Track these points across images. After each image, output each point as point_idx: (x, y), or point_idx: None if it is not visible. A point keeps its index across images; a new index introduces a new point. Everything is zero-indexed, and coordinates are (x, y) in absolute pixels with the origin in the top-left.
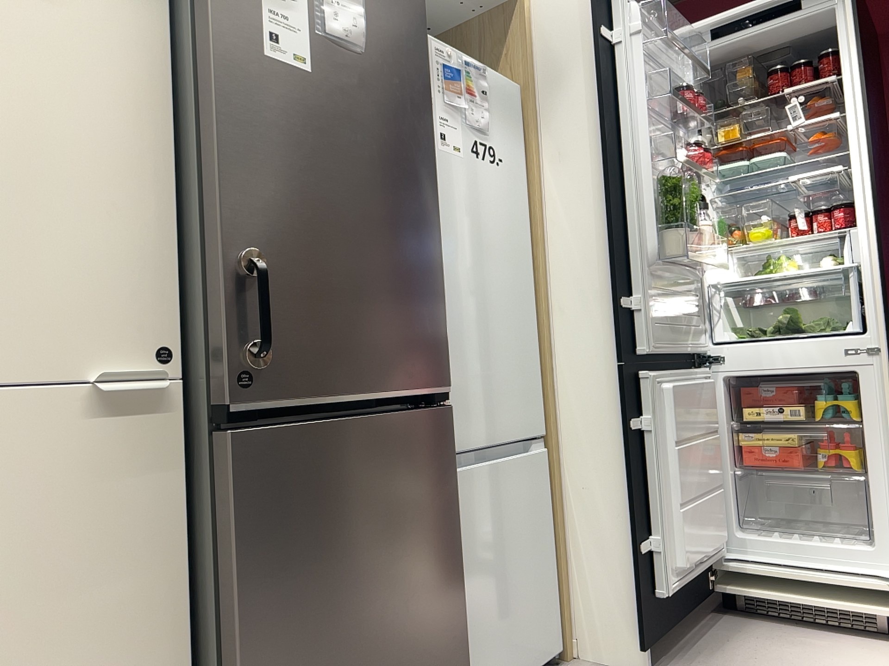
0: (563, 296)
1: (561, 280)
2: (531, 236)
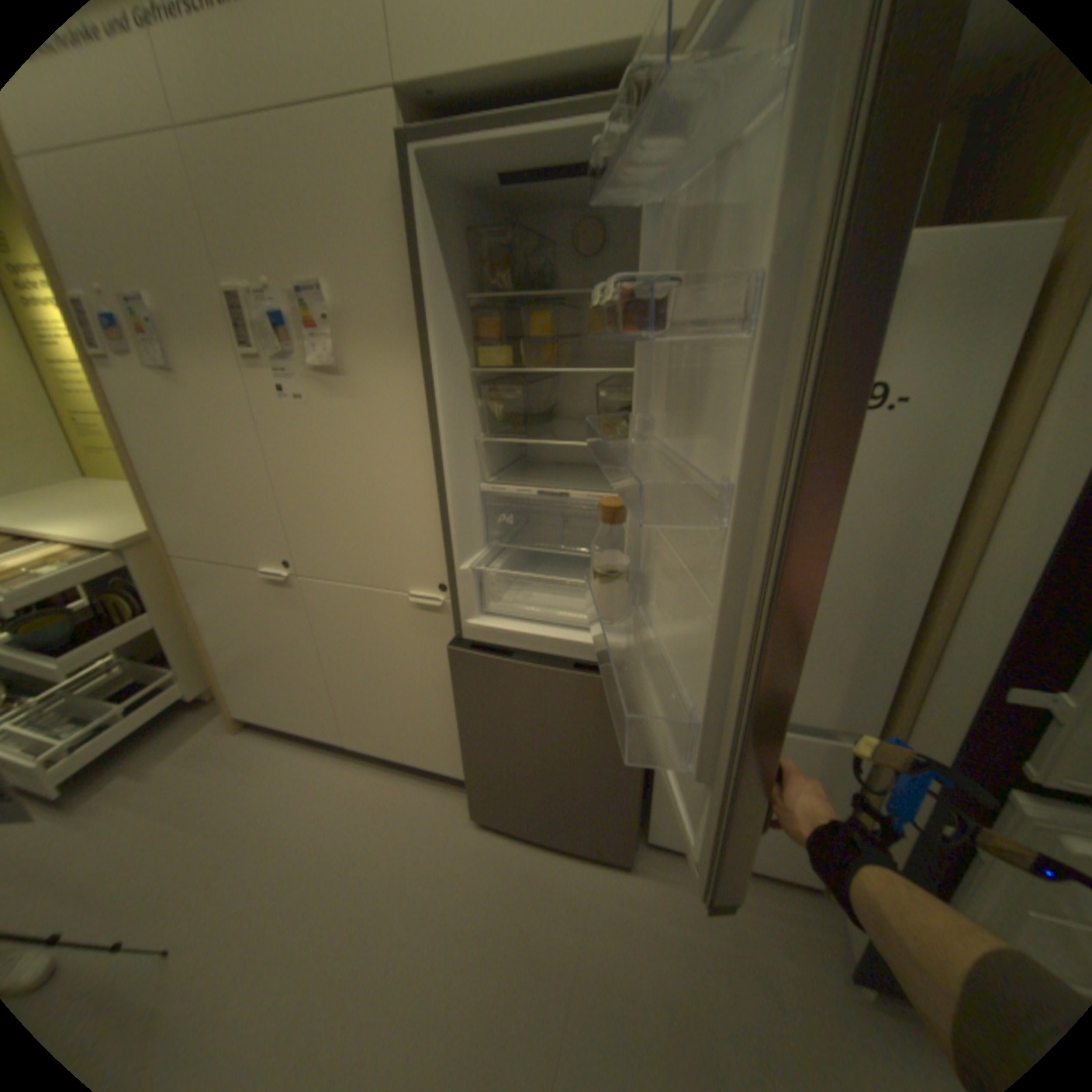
0: (976, 609)
1: (985, 588)
2: (972, 502)
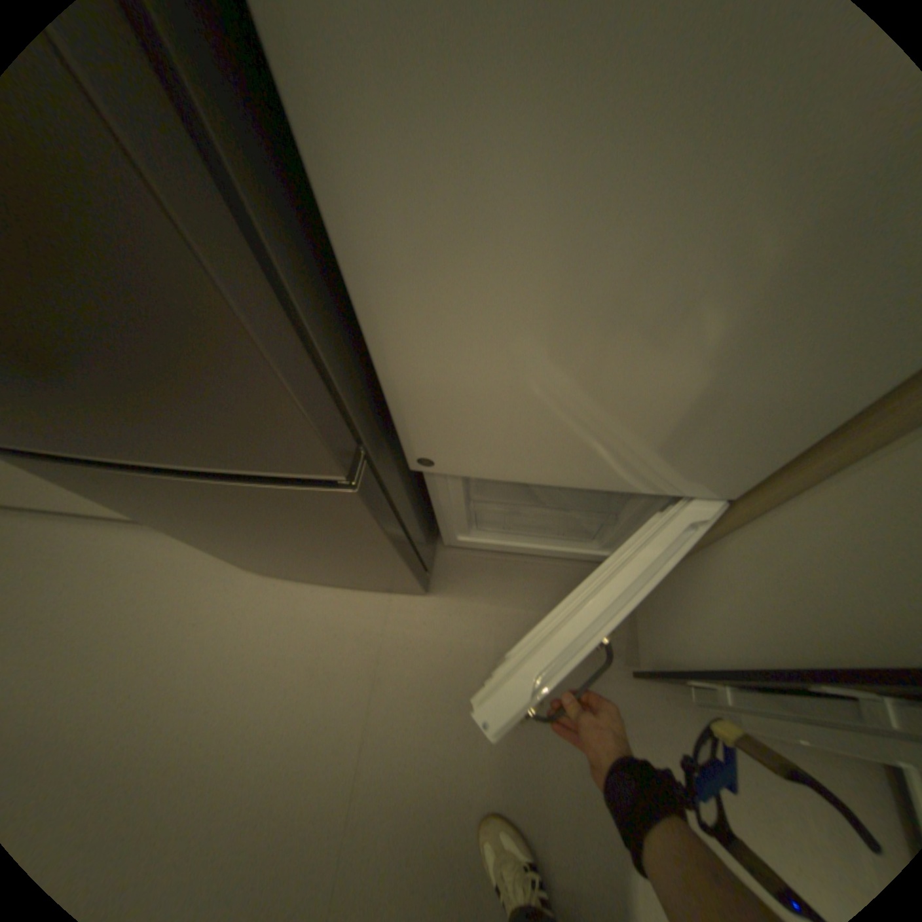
0: None
1: None
2: None
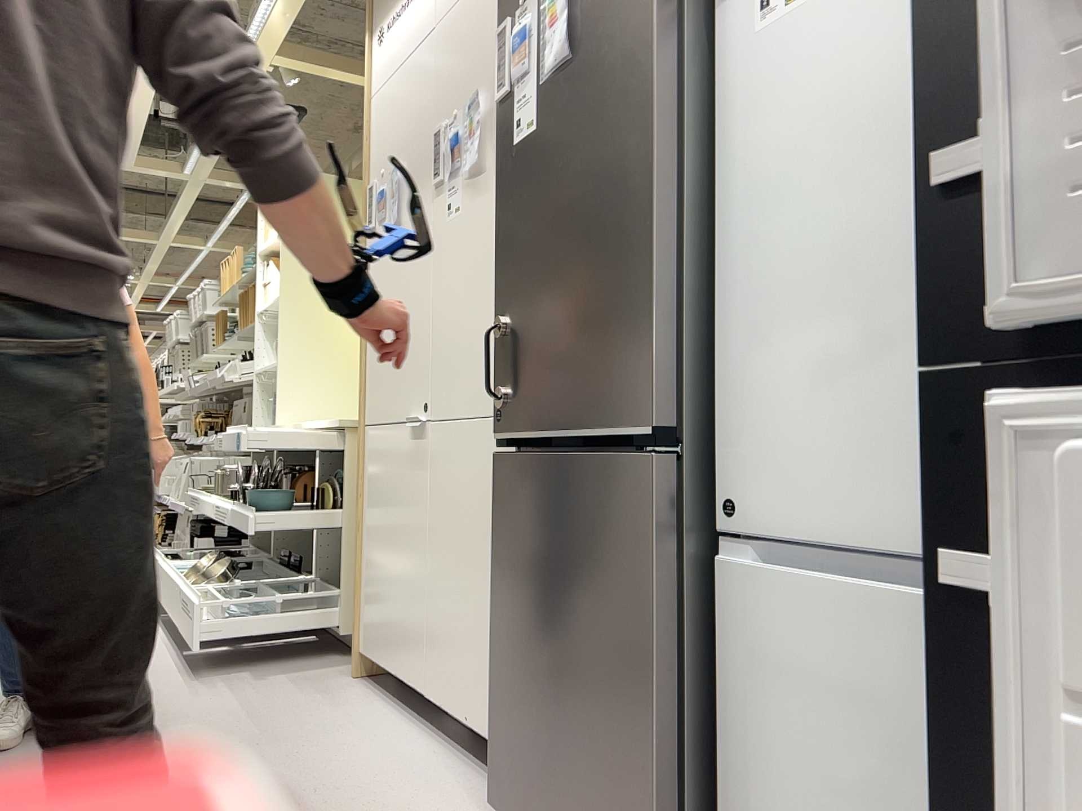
0: None
1: None
2: None
